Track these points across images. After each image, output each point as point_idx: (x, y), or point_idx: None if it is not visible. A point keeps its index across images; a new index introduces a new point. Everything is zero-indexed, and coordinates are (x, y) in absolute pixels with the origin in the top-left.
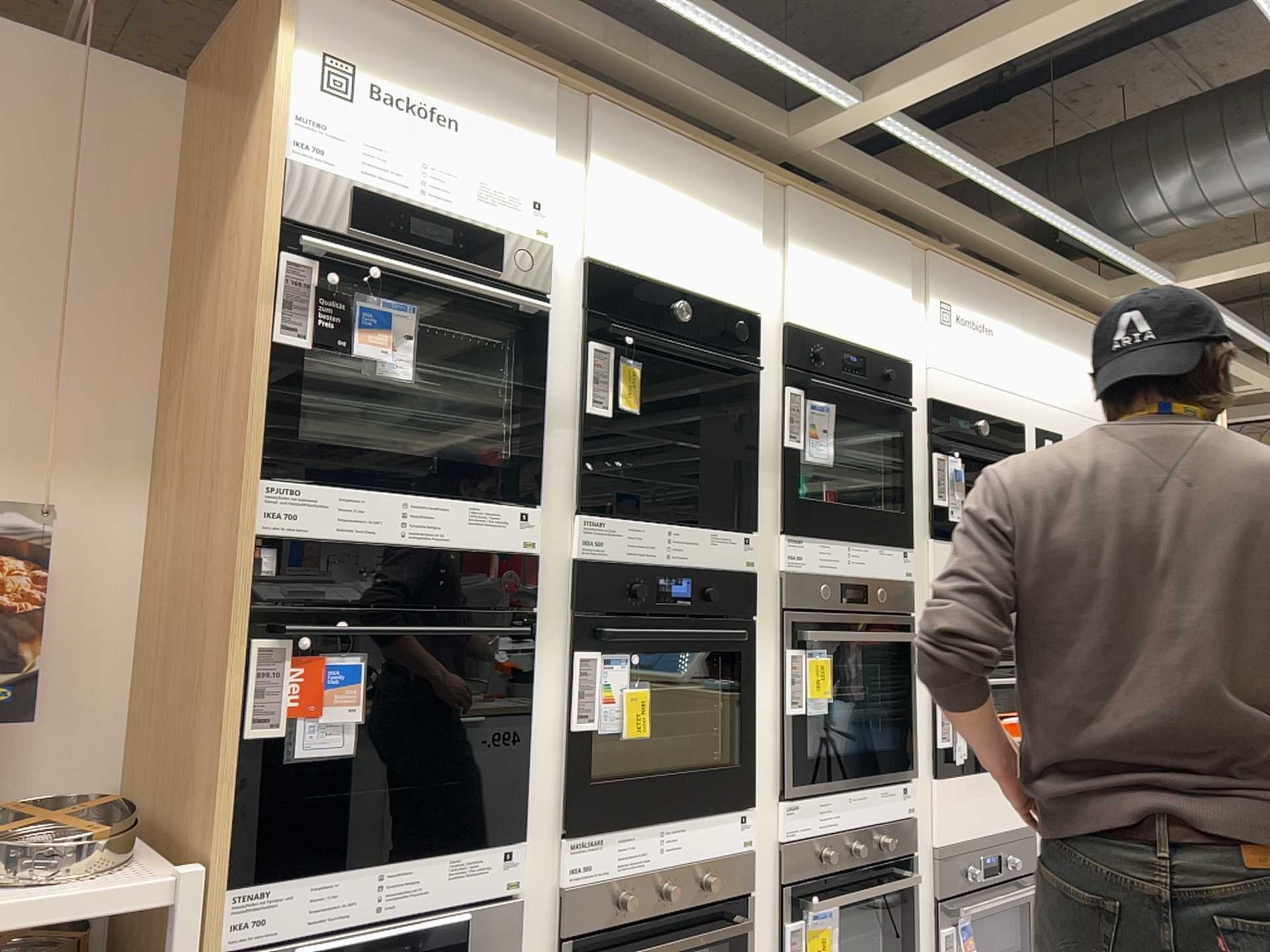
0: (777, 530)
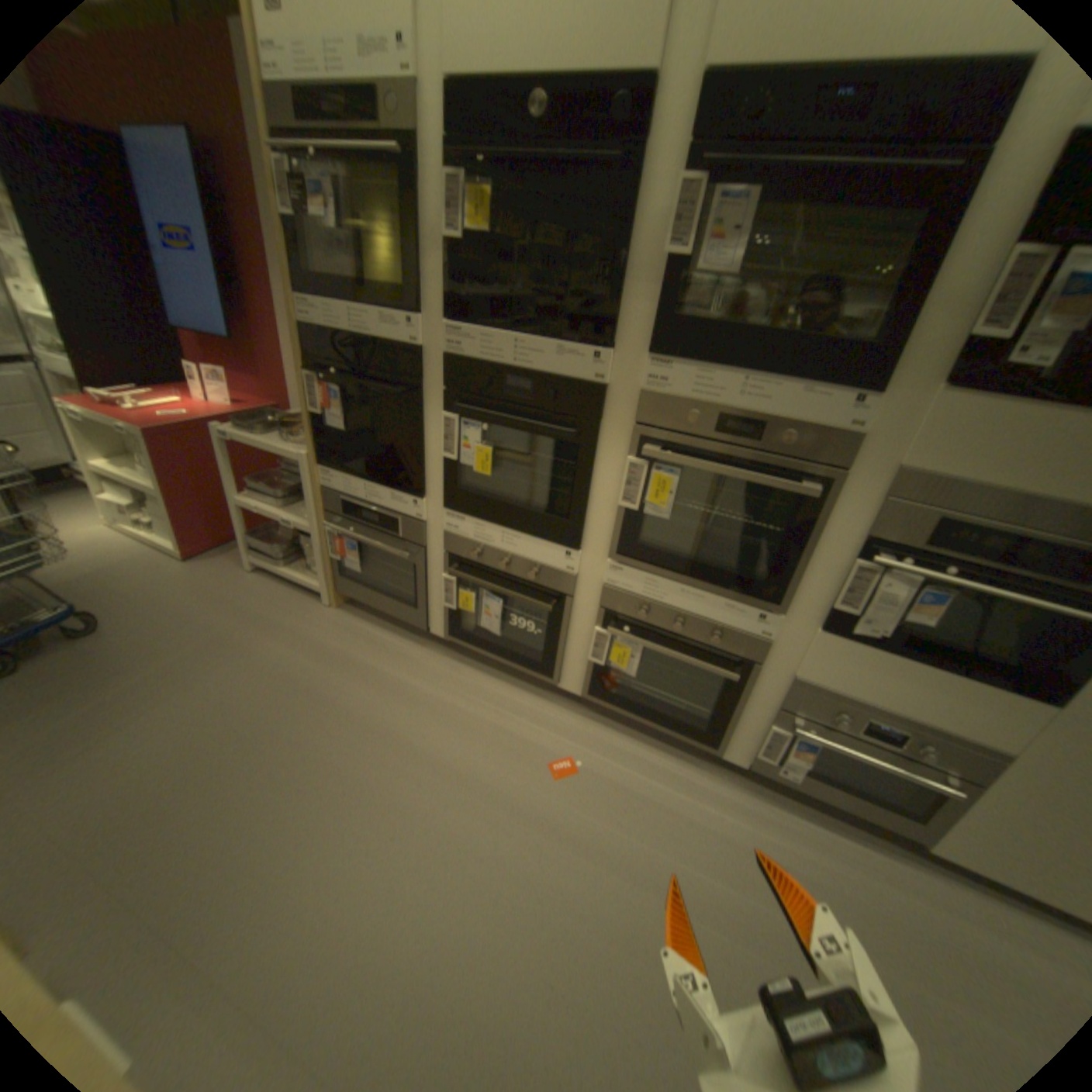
0: (649, 351)
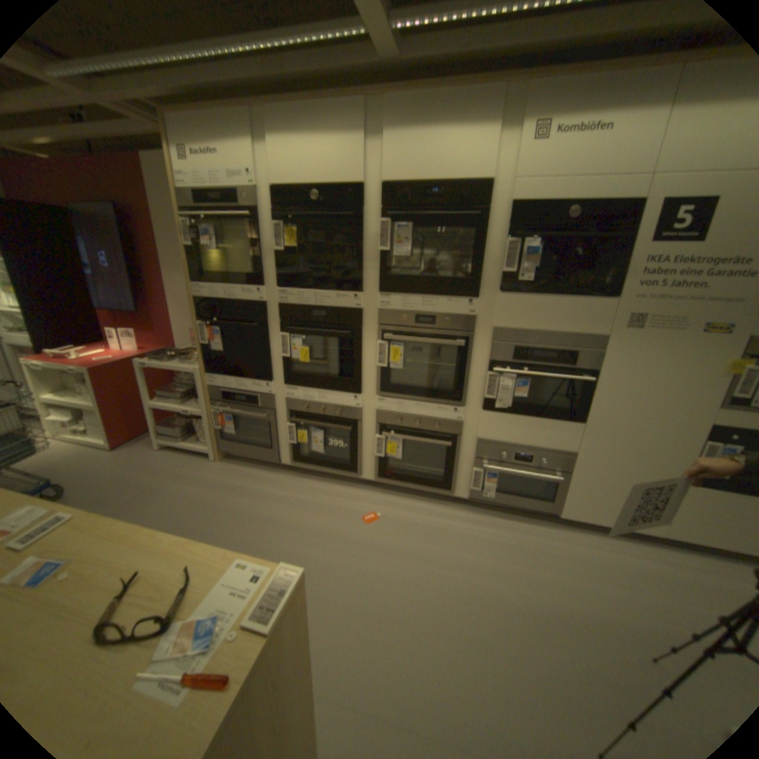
0: (379, 292)
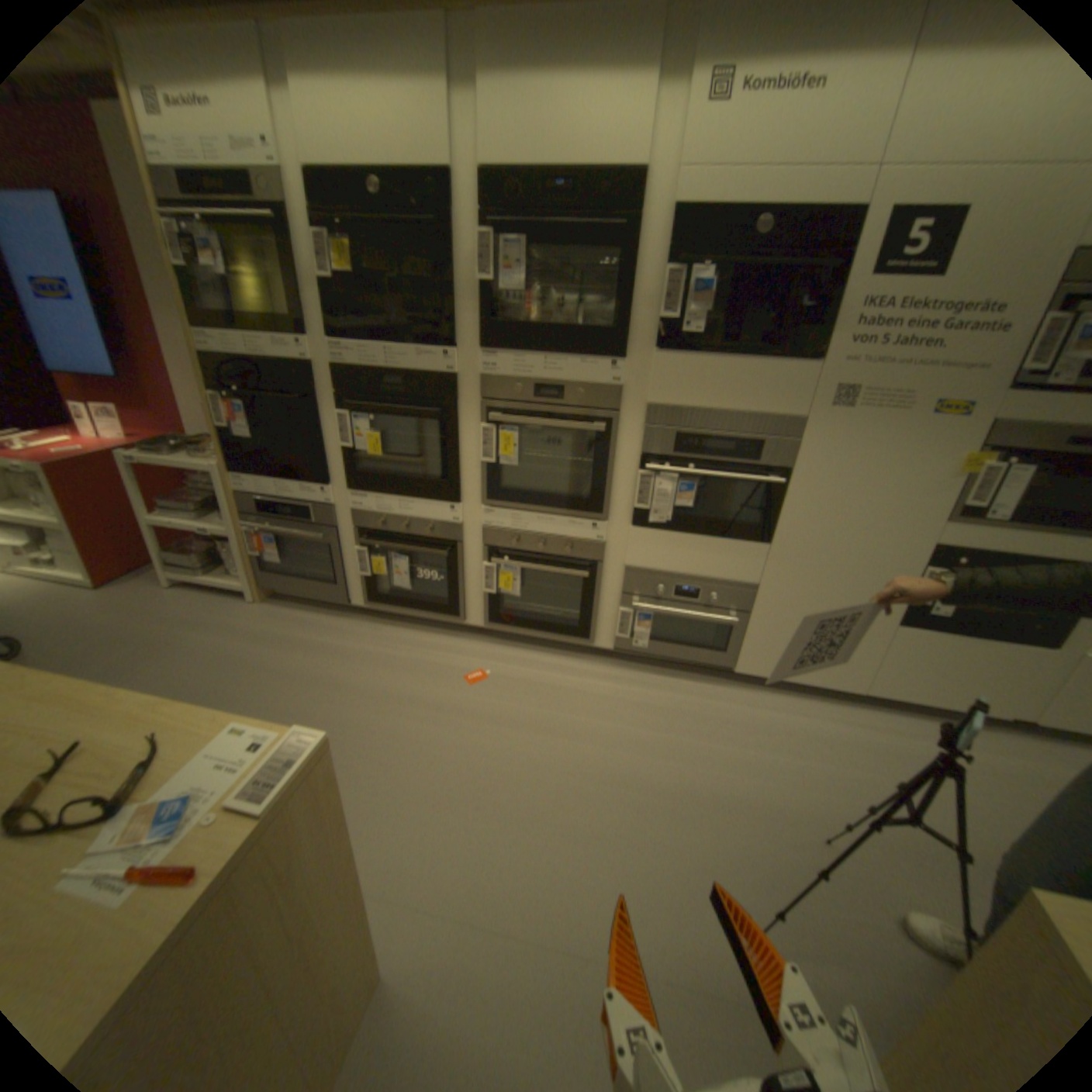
0: (479, 348)
